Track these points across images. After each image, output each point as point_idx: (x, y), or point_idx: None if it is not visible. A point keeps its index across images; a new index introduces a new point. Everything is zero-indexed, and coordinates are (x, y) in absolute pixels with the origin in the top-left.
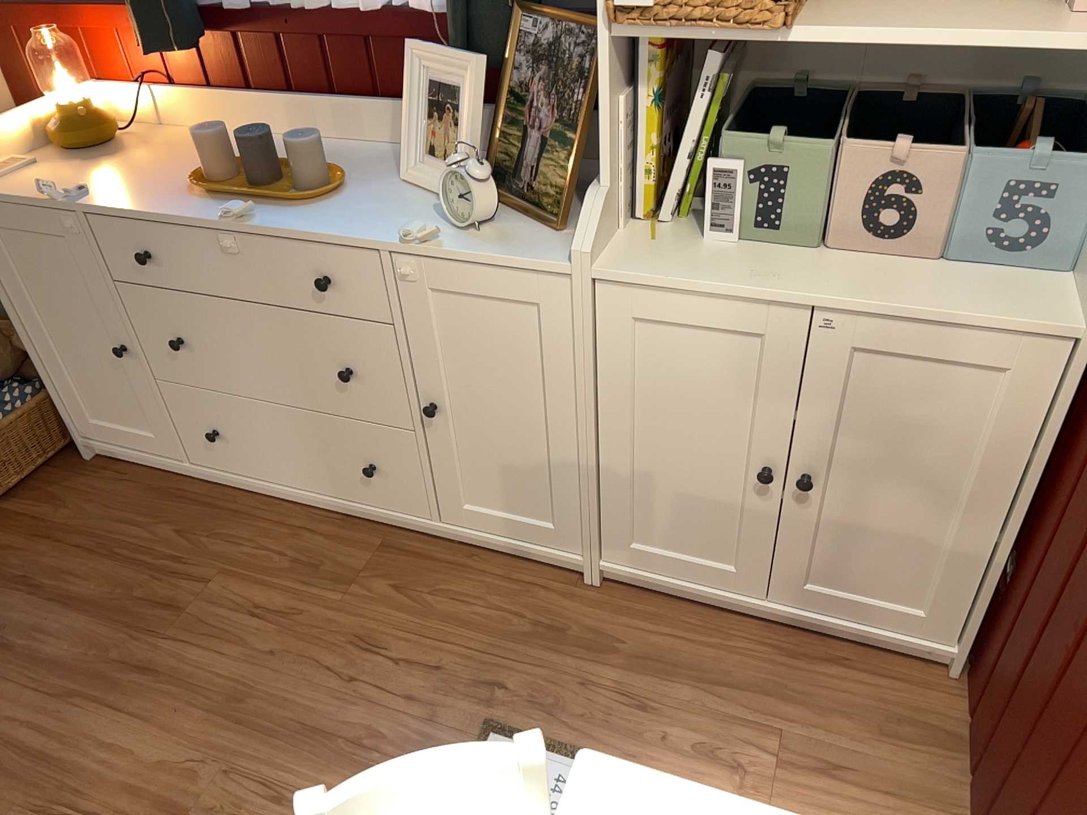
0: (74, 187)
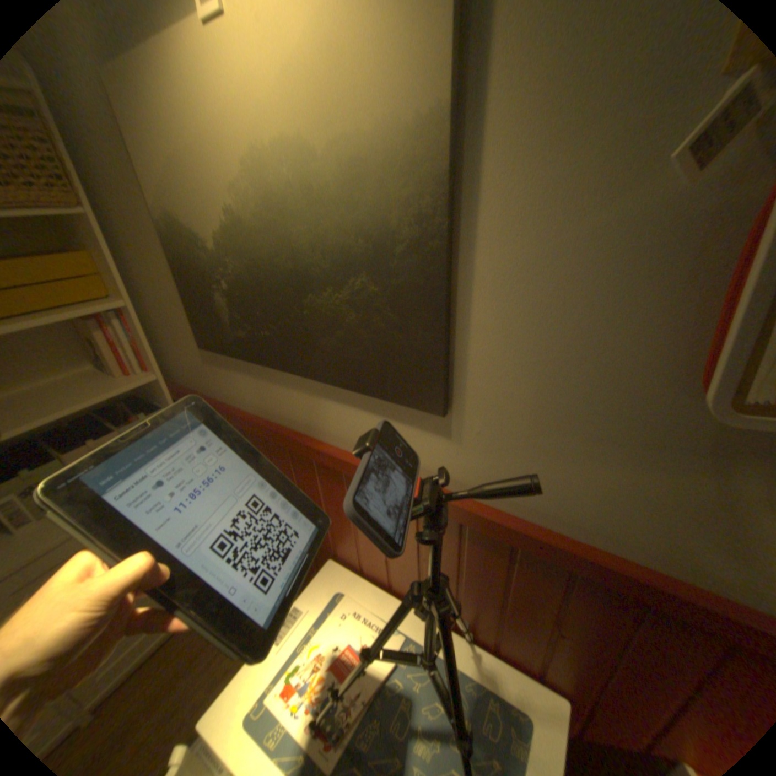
0: None
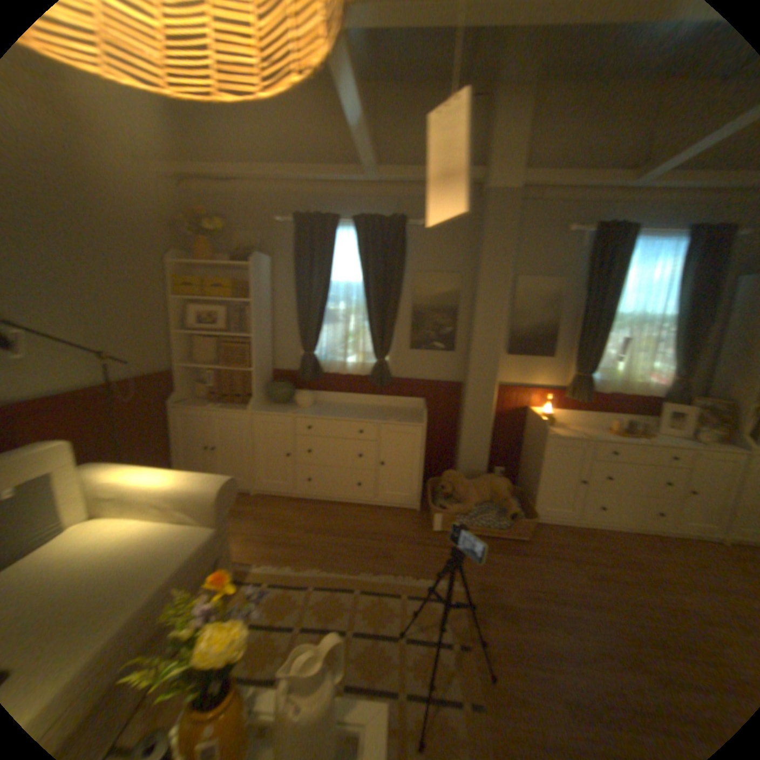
0: (589, 435)
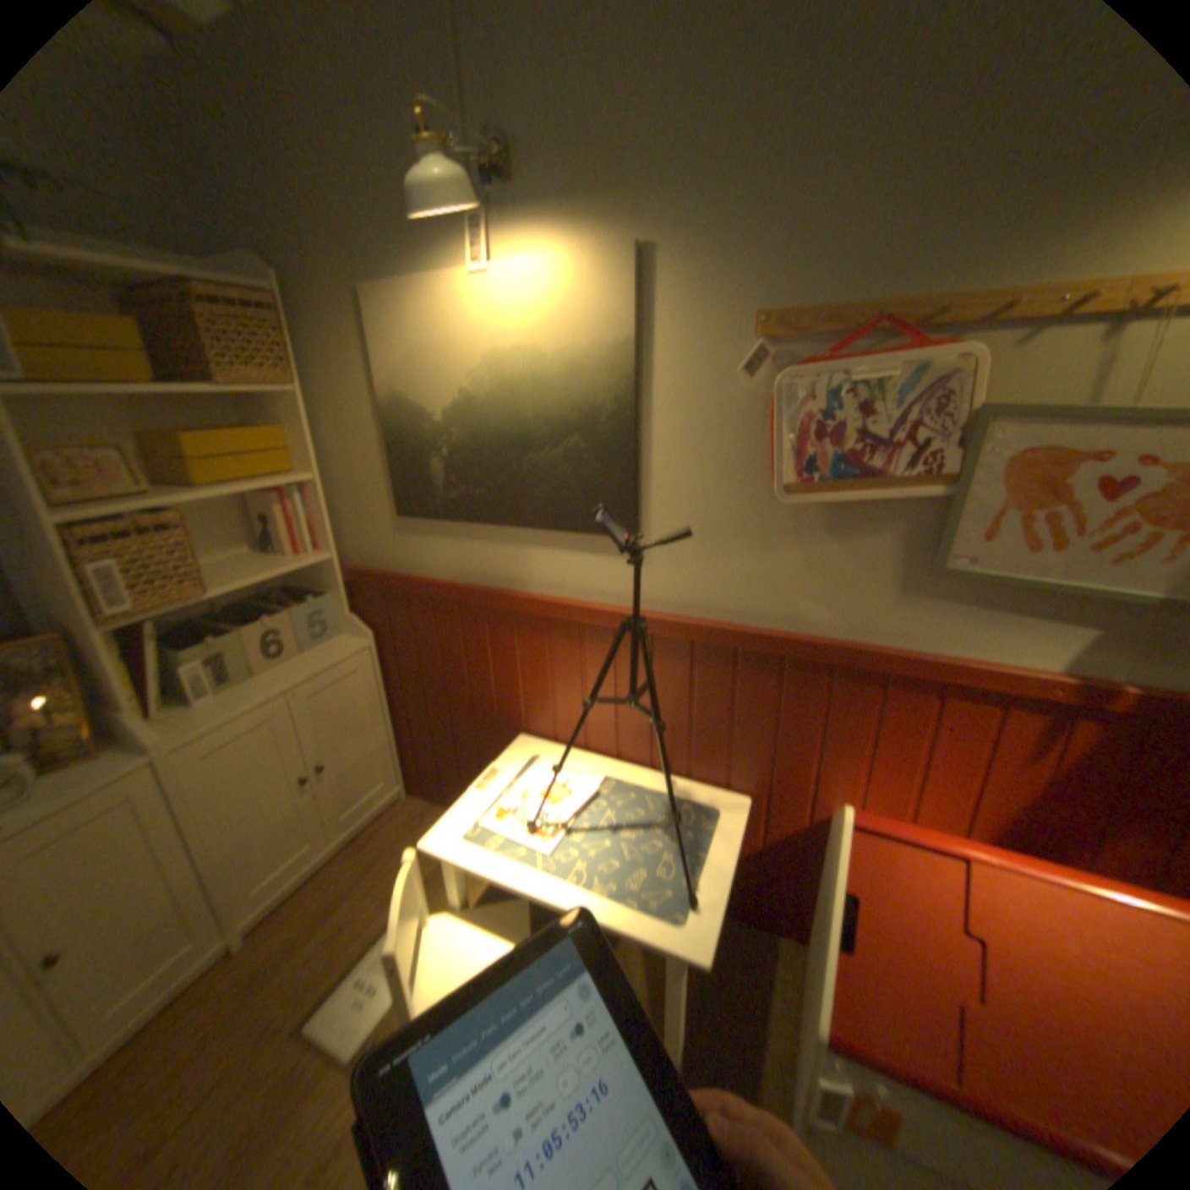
0: None
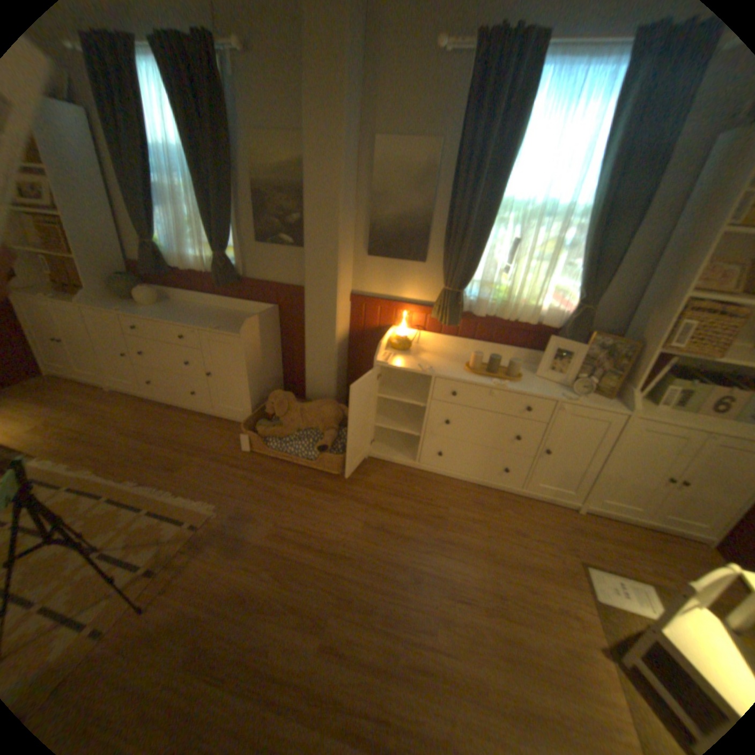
0: (427, 368)
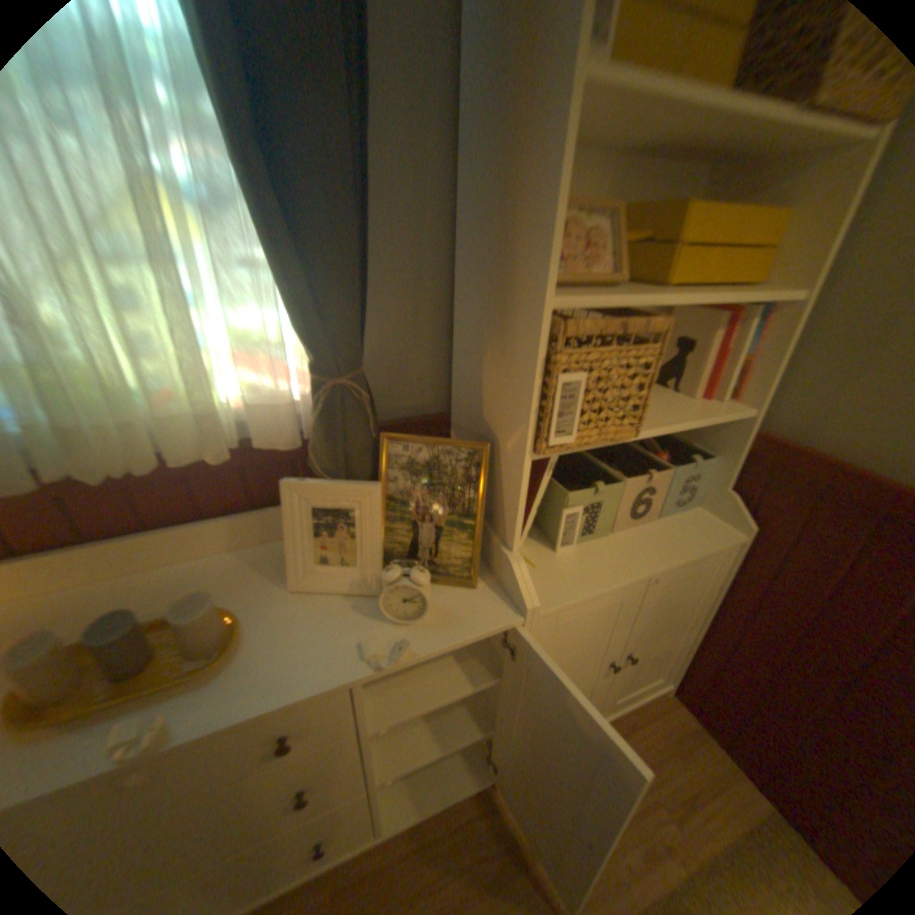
0: None
